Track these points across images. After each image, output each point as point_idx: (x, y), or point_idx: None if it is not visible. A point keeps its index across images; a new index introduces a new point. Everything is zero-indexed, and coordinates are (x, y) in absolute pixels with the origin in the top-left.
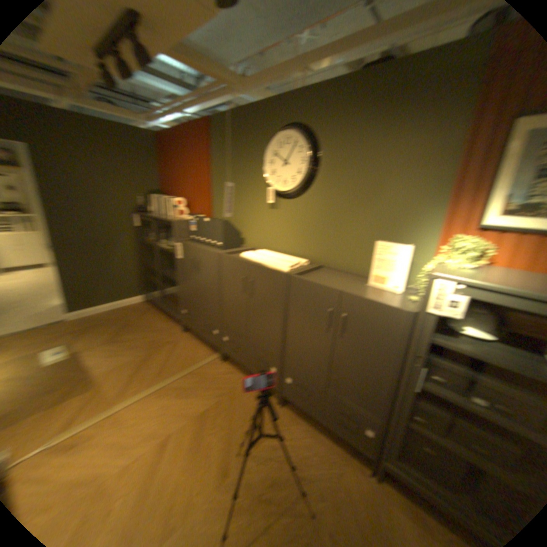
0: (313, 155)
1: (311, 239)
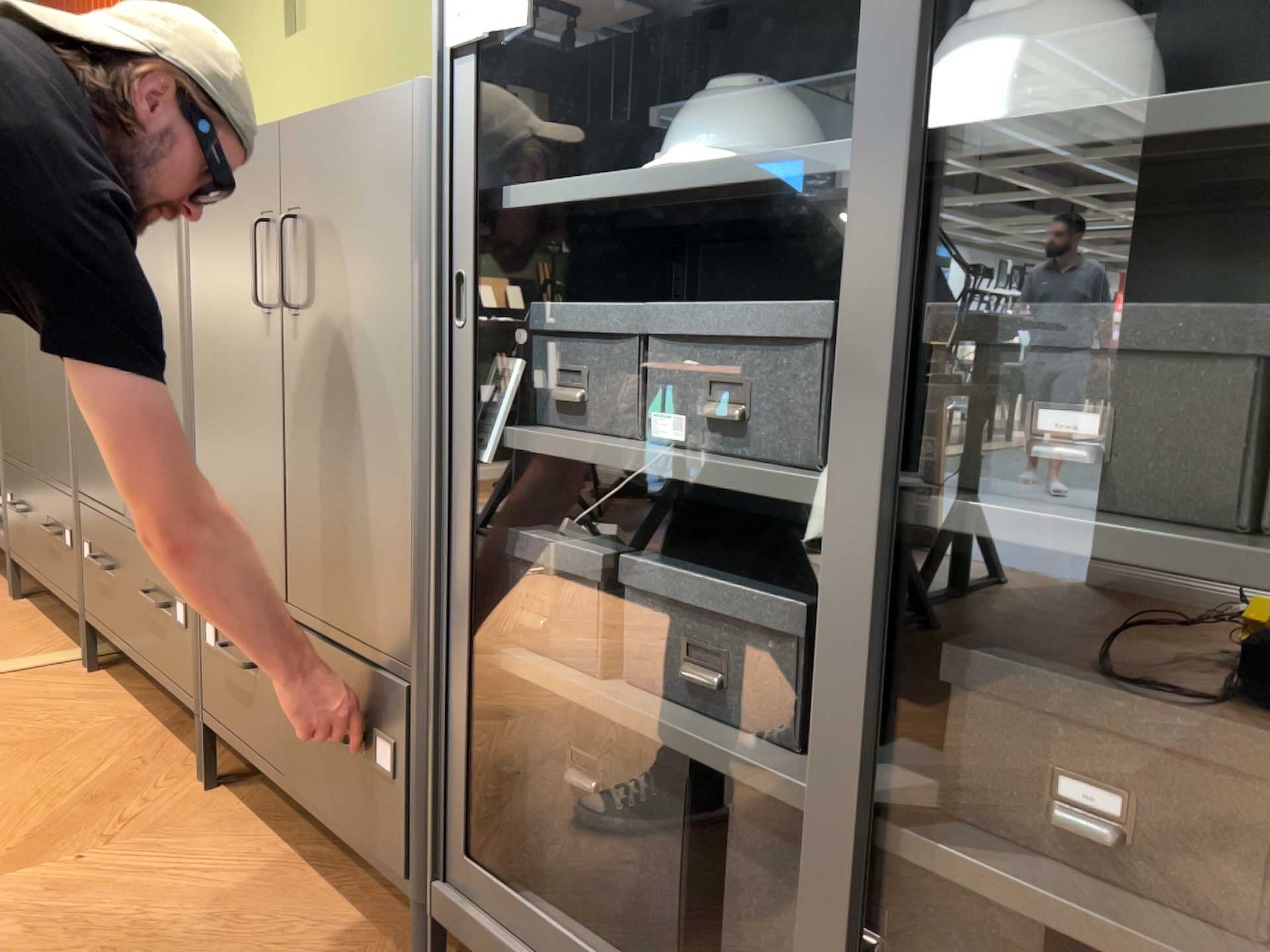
0: None
1: None
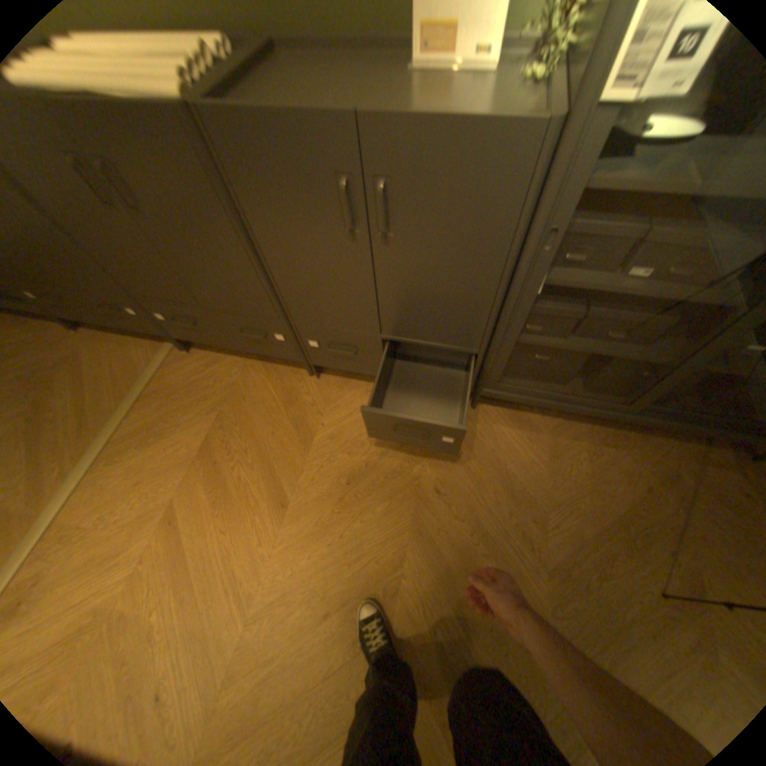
0: None
1: None
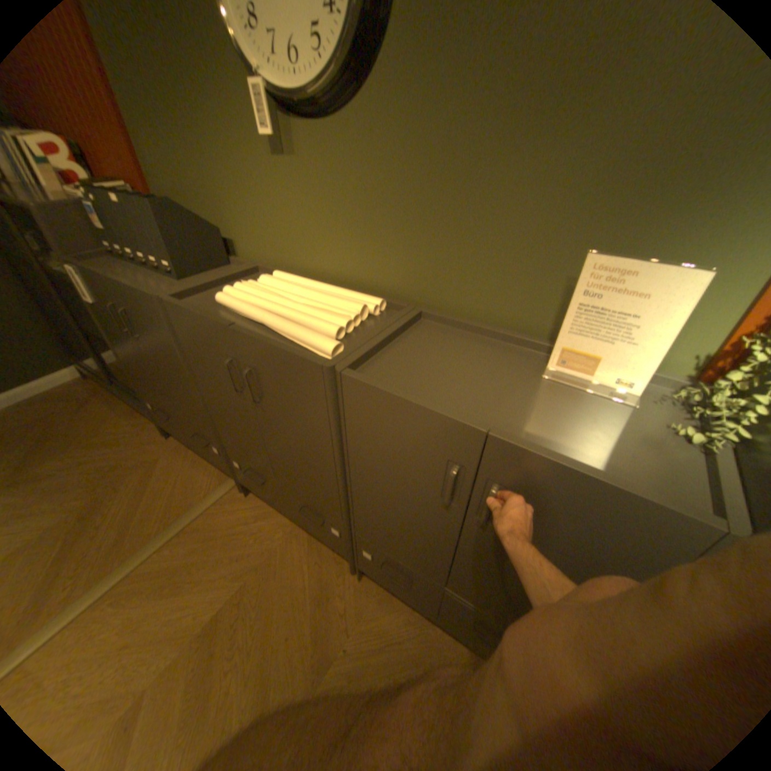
0: None
1: (394, 240)
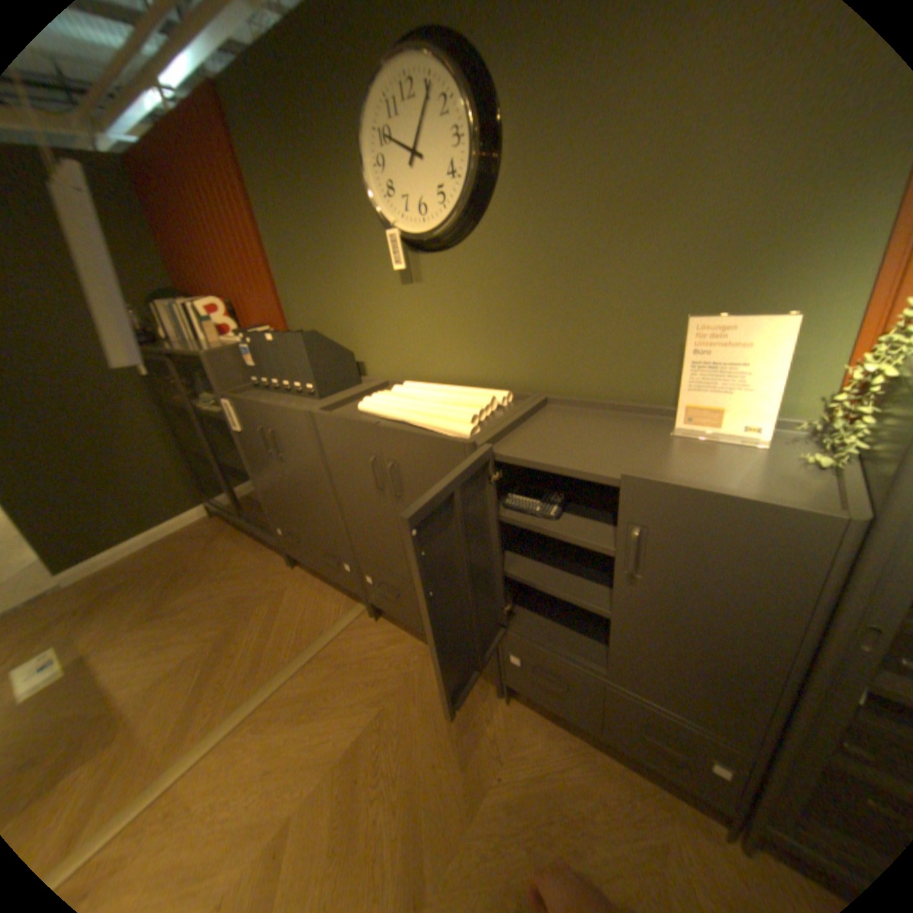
0: (481, 113)
1: (513, 340)
